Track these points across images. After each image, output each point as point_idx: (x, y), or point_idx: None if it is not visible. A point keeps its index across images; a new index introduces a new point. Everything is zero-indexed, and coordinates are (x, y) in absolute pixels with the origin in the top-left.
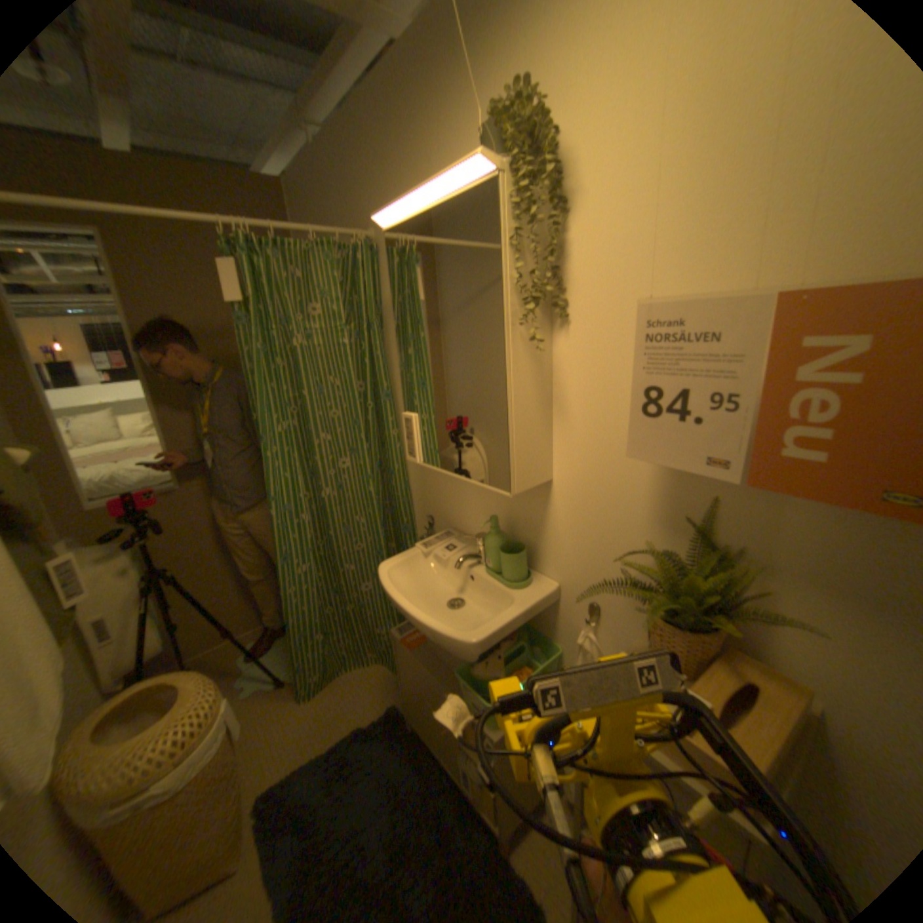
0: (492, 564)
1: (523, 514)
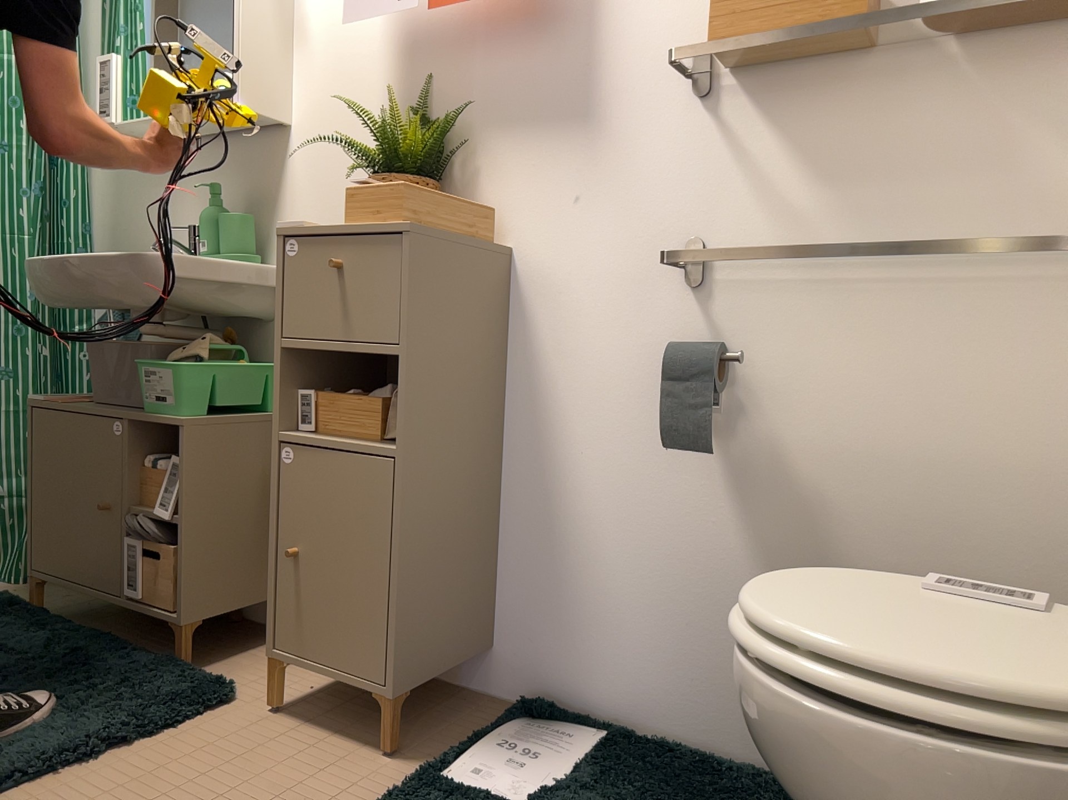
0: (214, 249)
1: (262, 193)
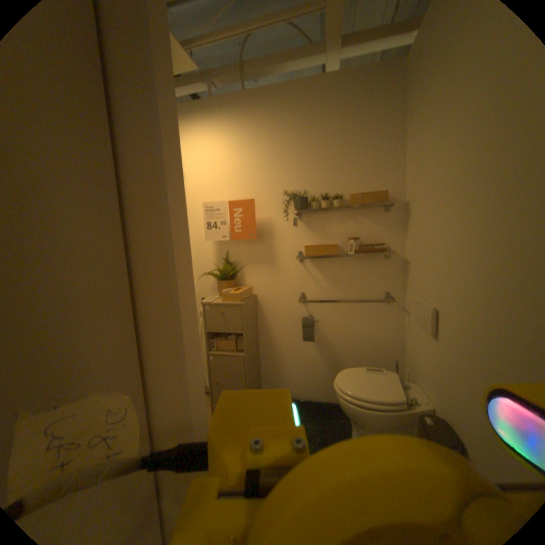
0: None
1: None
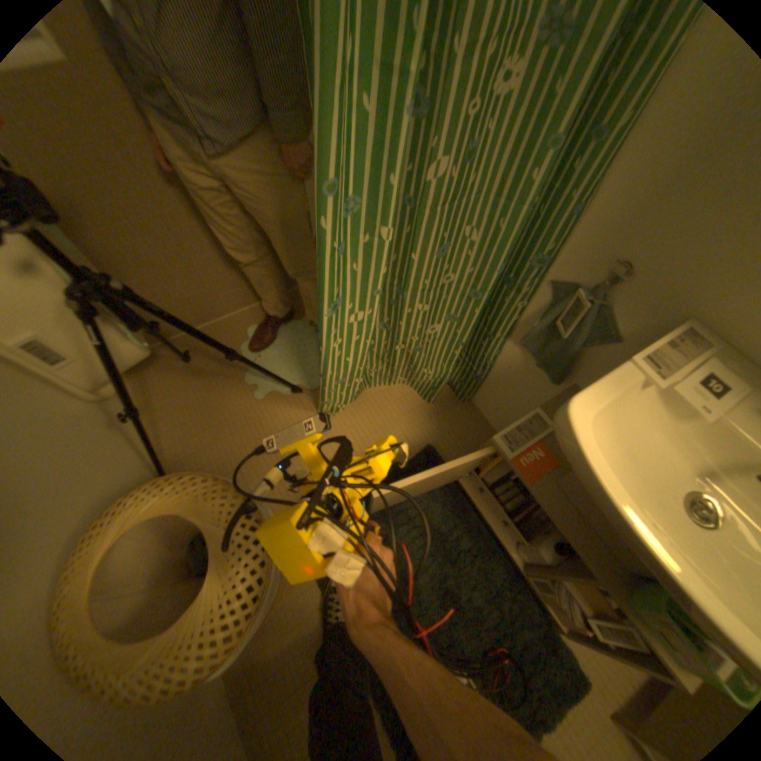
0: None
1: None
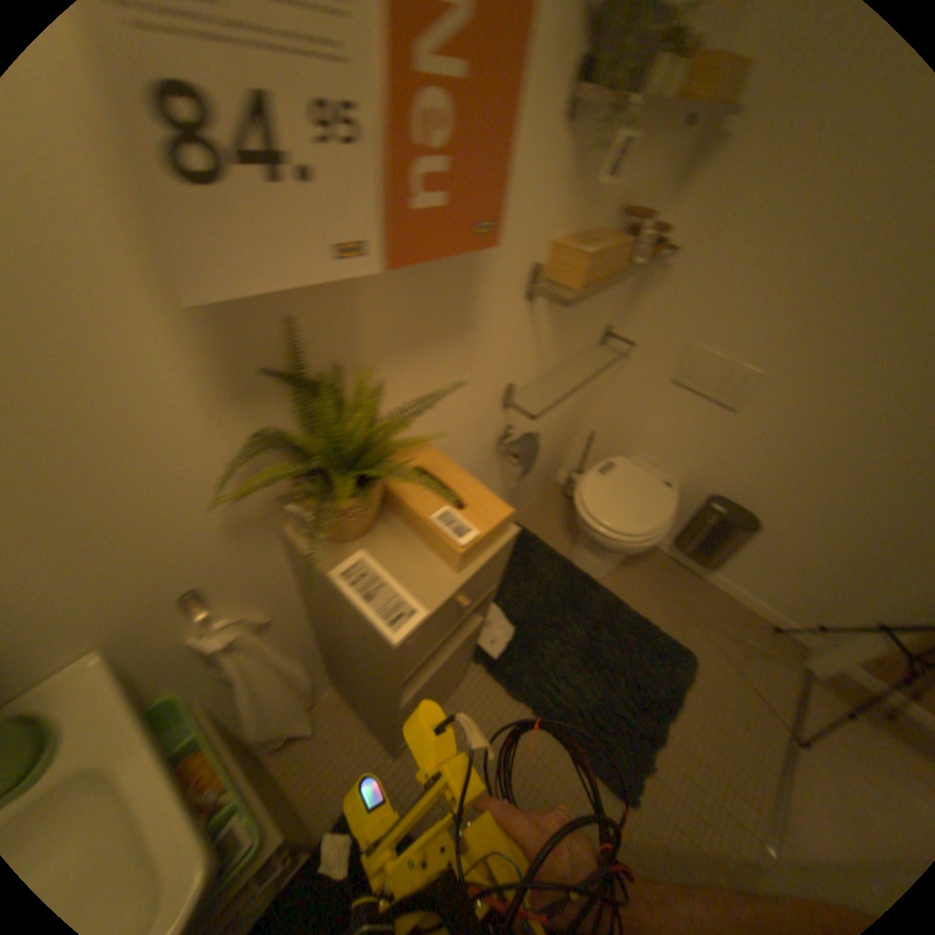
0: None
1: None
